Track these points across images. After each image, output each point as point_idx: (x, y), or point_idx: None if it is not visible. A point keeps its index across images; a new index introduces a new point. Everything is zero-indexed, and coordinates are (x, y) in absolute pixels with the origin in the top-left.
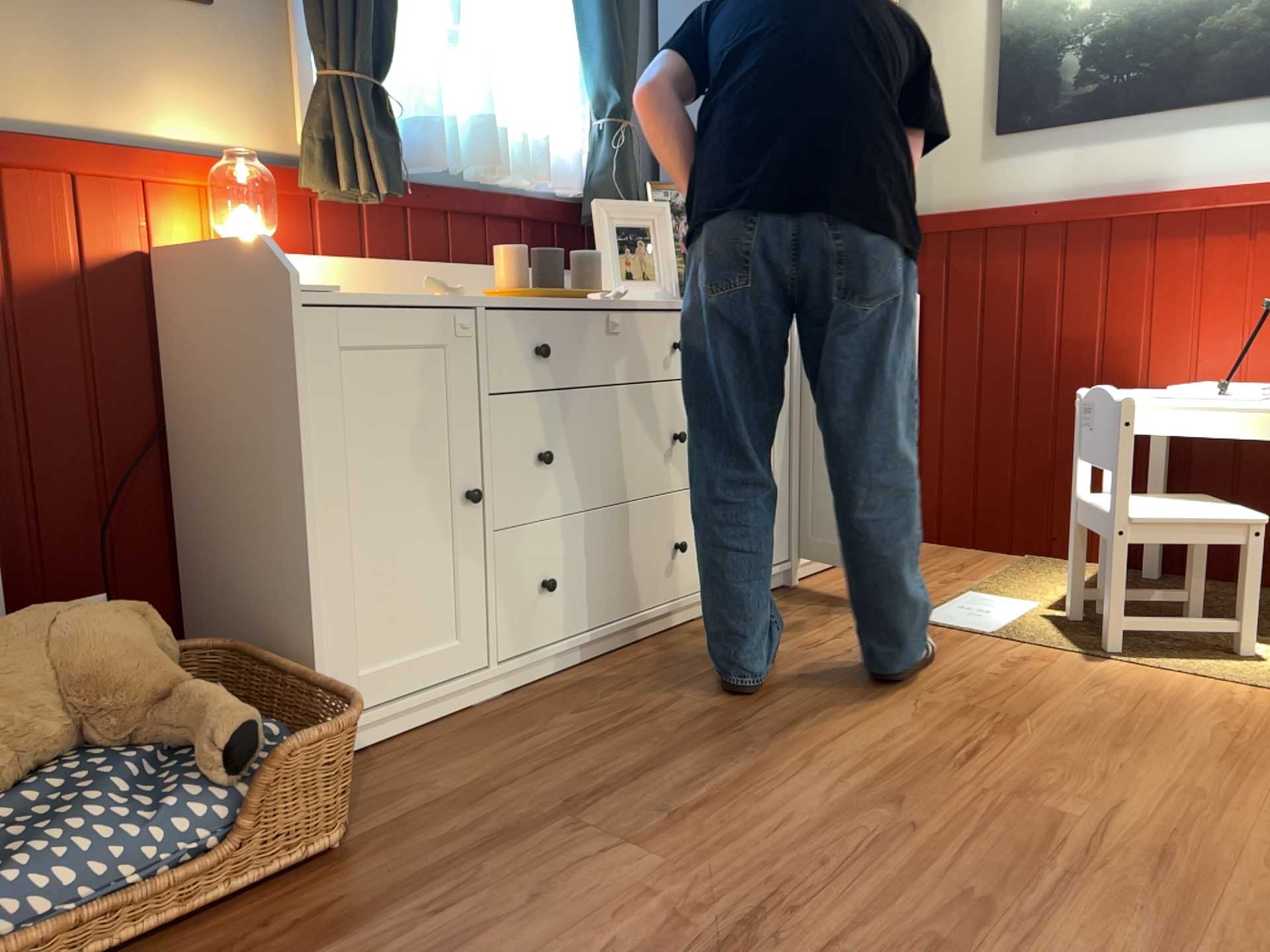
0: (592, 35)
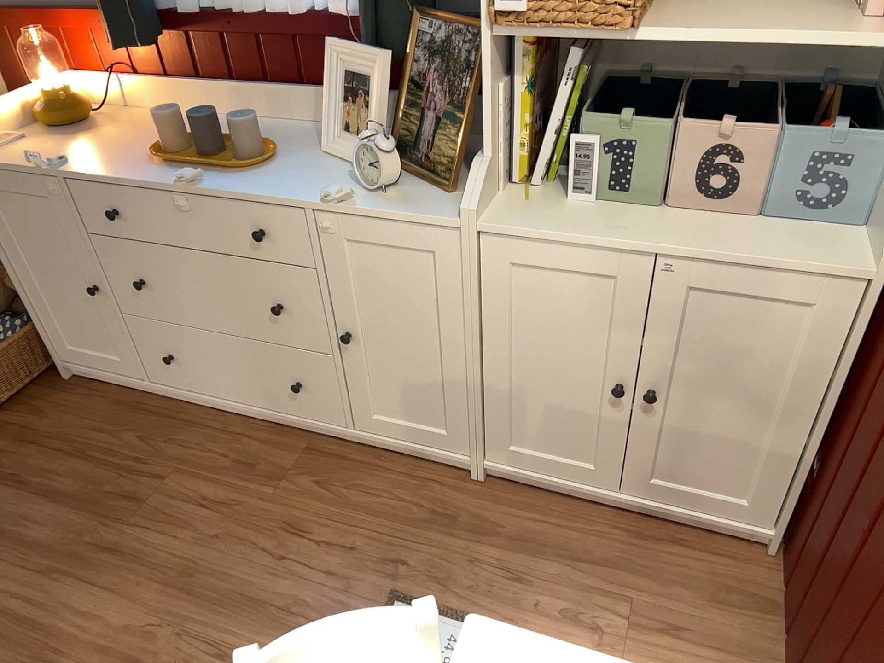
0: None
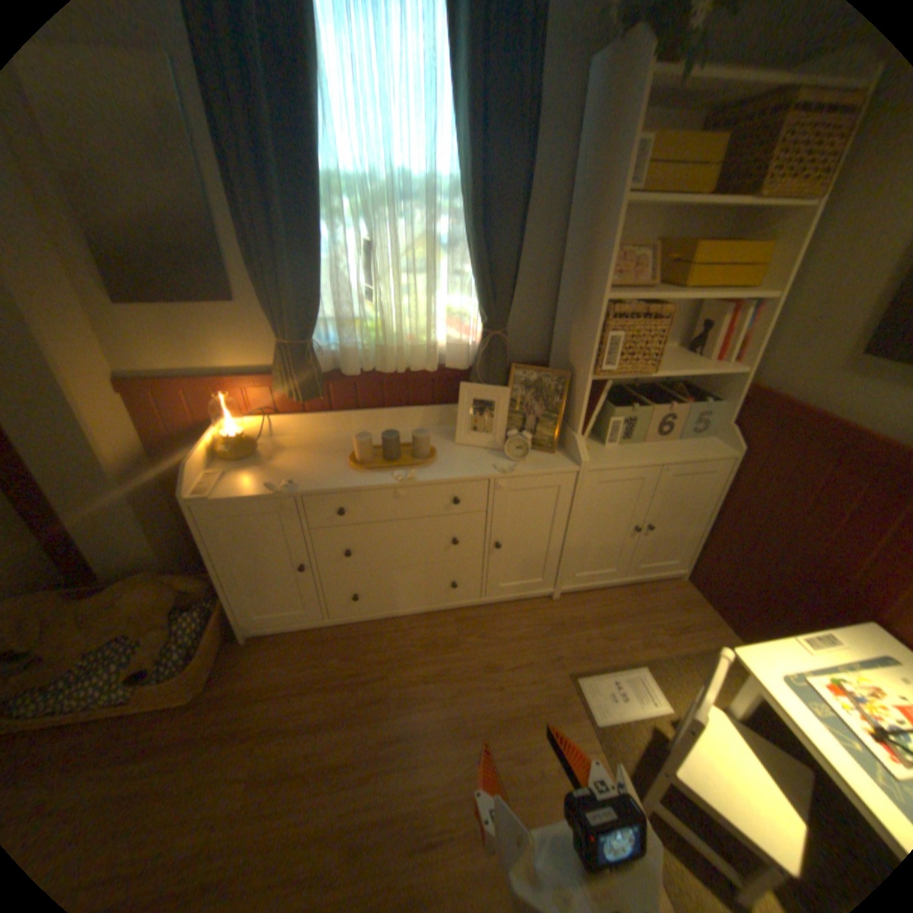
0: (474, 275)
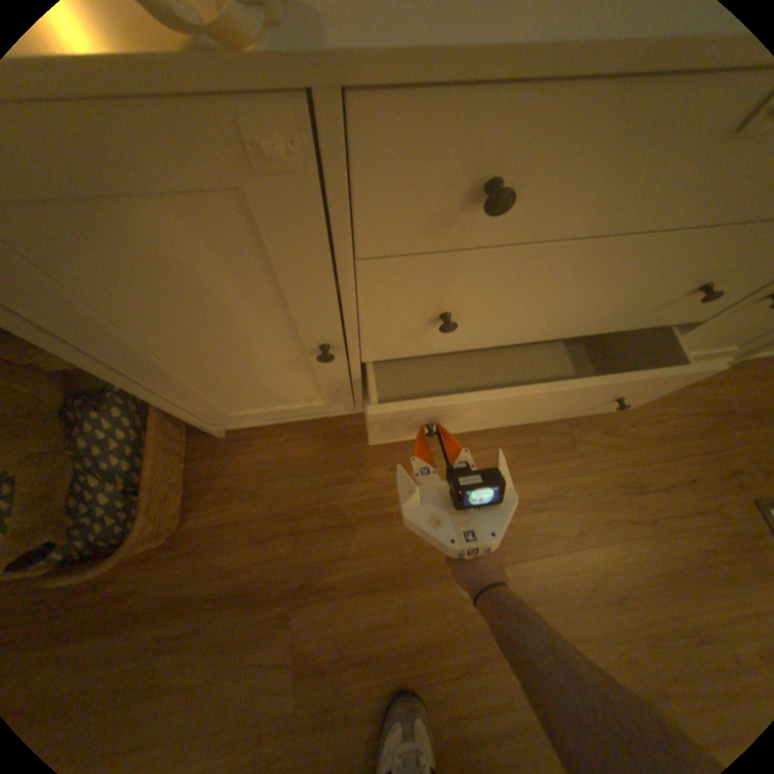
0: None
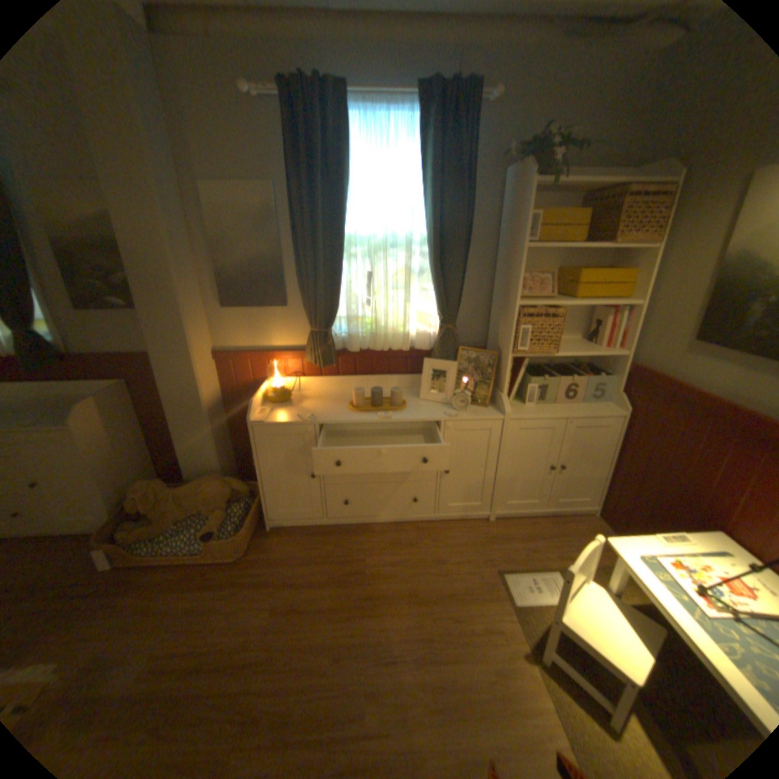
0: (434, 290)
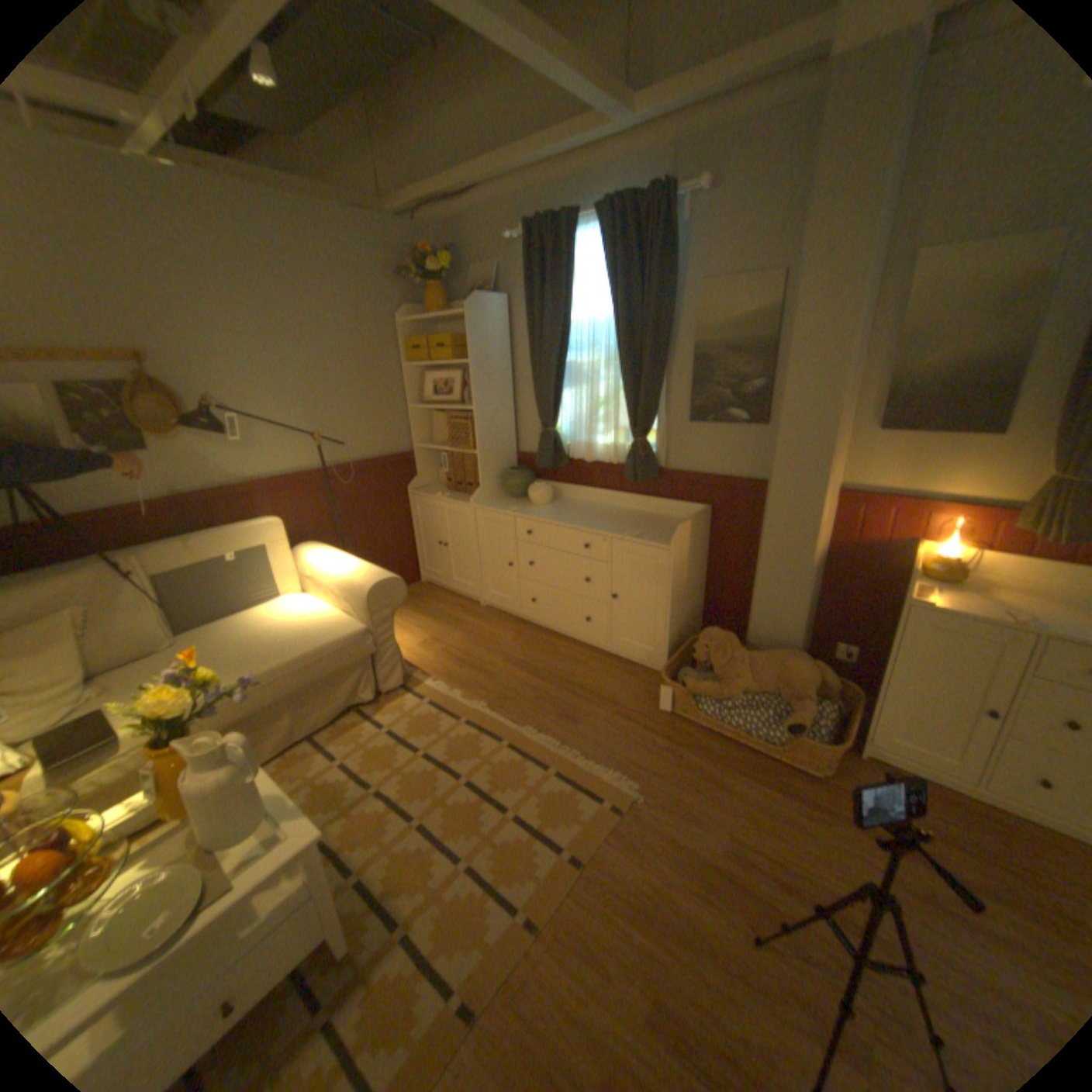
0: None
